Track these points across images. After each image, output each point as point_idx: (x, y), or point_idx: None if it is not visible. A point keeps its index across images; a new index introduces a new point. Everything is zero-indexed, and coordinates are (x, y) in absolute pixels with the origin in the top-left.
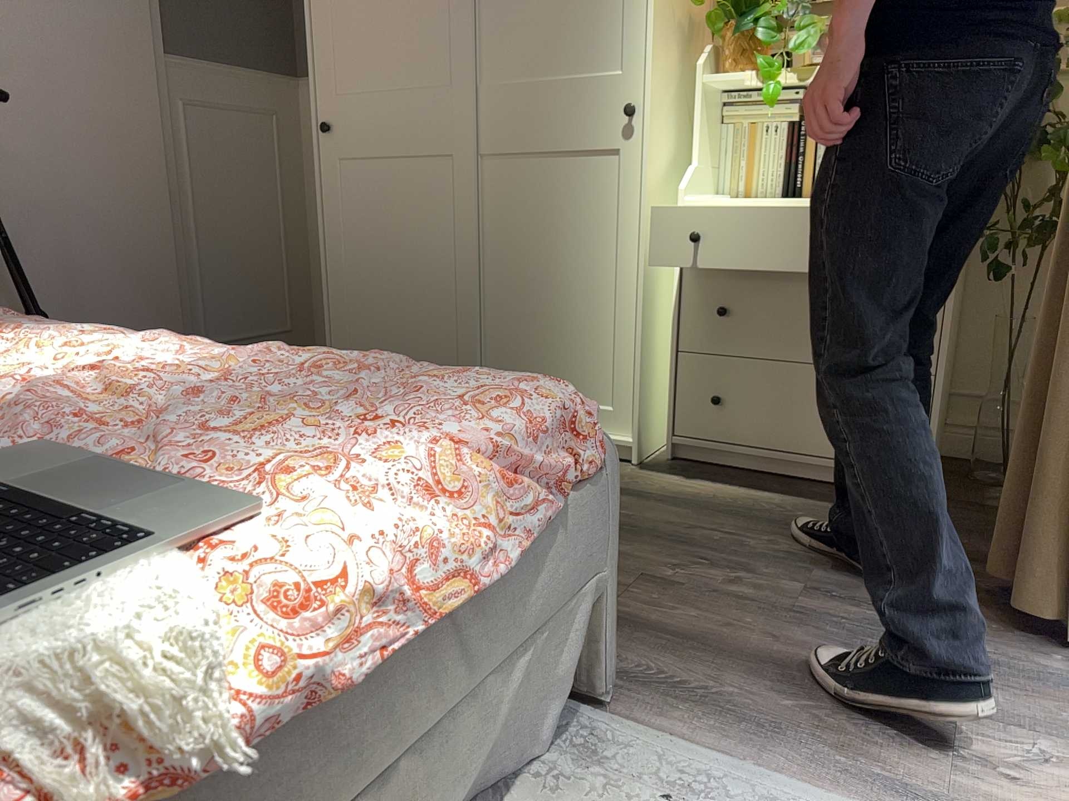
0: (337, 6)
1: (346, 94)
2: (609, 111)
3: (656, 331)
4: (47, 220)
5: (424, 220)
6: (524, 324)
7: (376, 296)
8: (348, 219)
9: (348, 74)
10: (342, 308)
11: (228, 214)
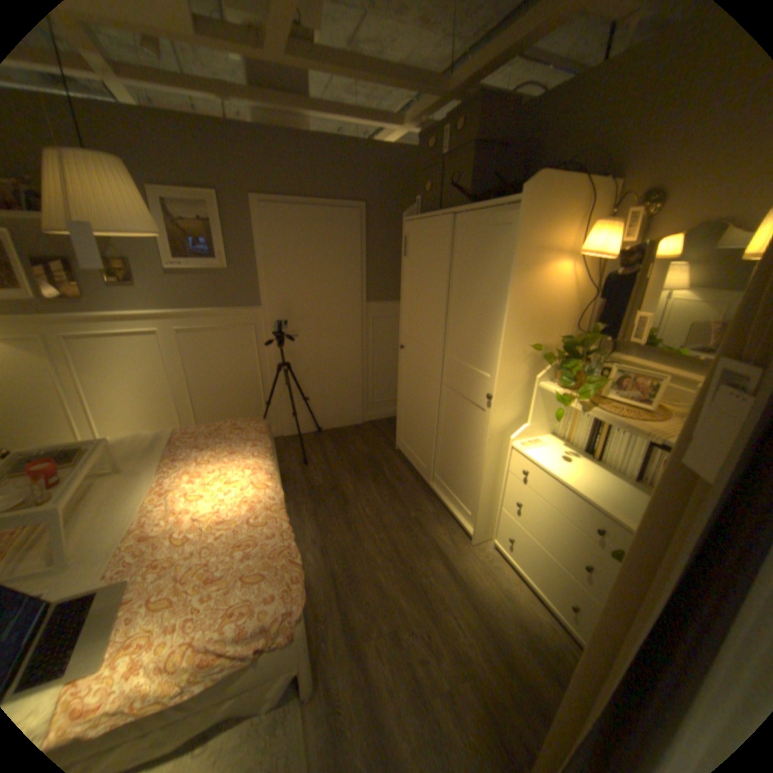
0: (409, 301)
1: (408, 336)
2: (484, 391)
3: (496, 491)
4: (315, 365)
5: (423, 398)
6: (448, 458)
7: (409, 416)
8: (405, 383)
9: (409, 329)
10: (401, 414)
11: (385, 356)
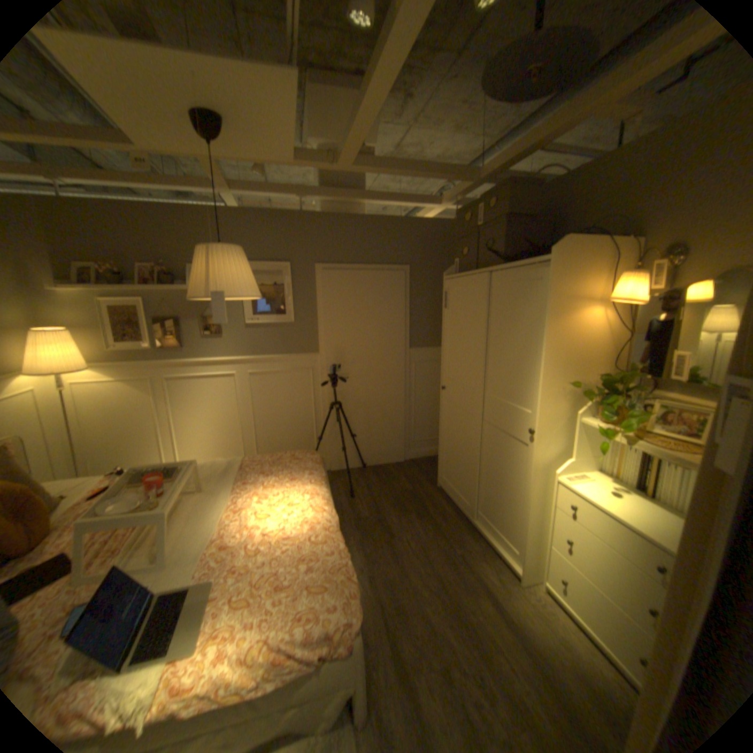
0: (449, 347)
1: (449, 378)
2: (525, 427)
3: (544, 530)
4: (362, 405)
5: (465, 436)
6: (492, 495)
7: (451, 454)
8: (446, 422)
9: (450, 371)
10: (442, 452)
11: (426, 398)
